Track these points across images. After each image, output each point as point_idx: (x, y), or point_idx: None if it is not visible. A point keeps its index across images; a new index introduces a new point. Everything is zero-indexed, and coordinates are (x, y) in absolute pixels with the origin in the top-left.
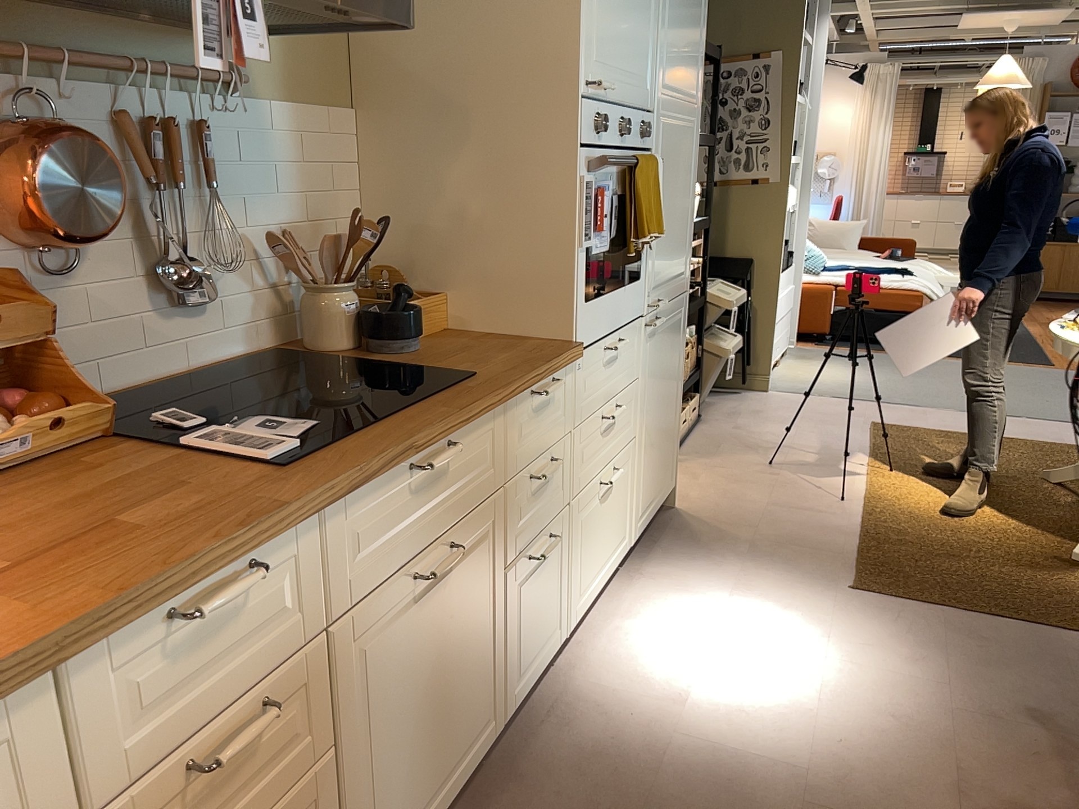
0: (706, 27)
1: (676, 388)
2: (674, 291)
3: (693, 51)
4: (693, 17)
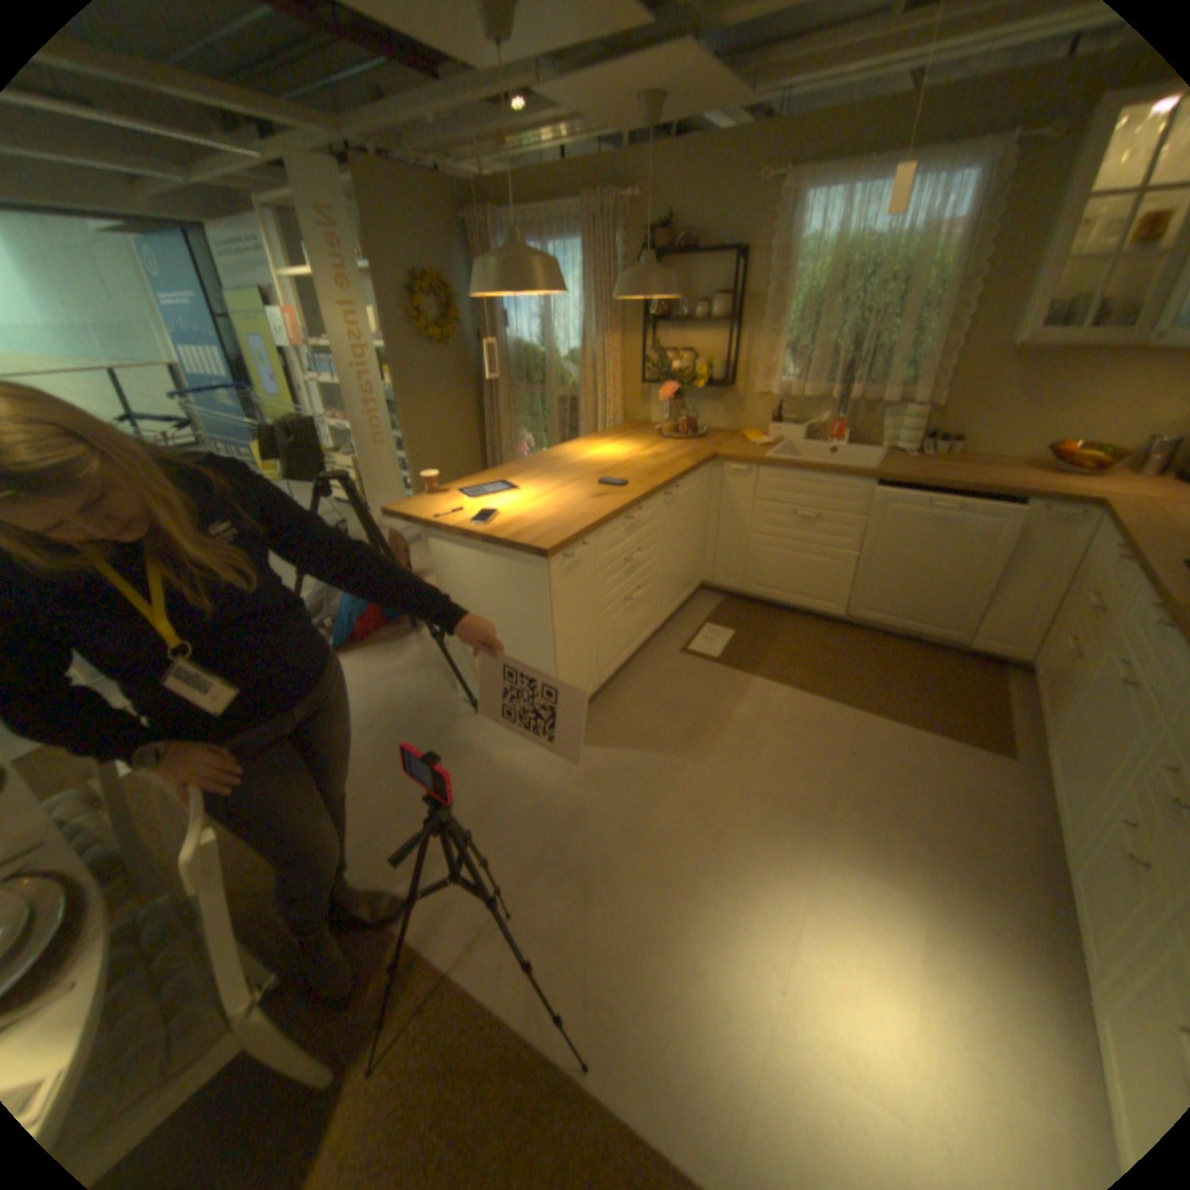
0: None
1: None
2: None
3: None
4: None
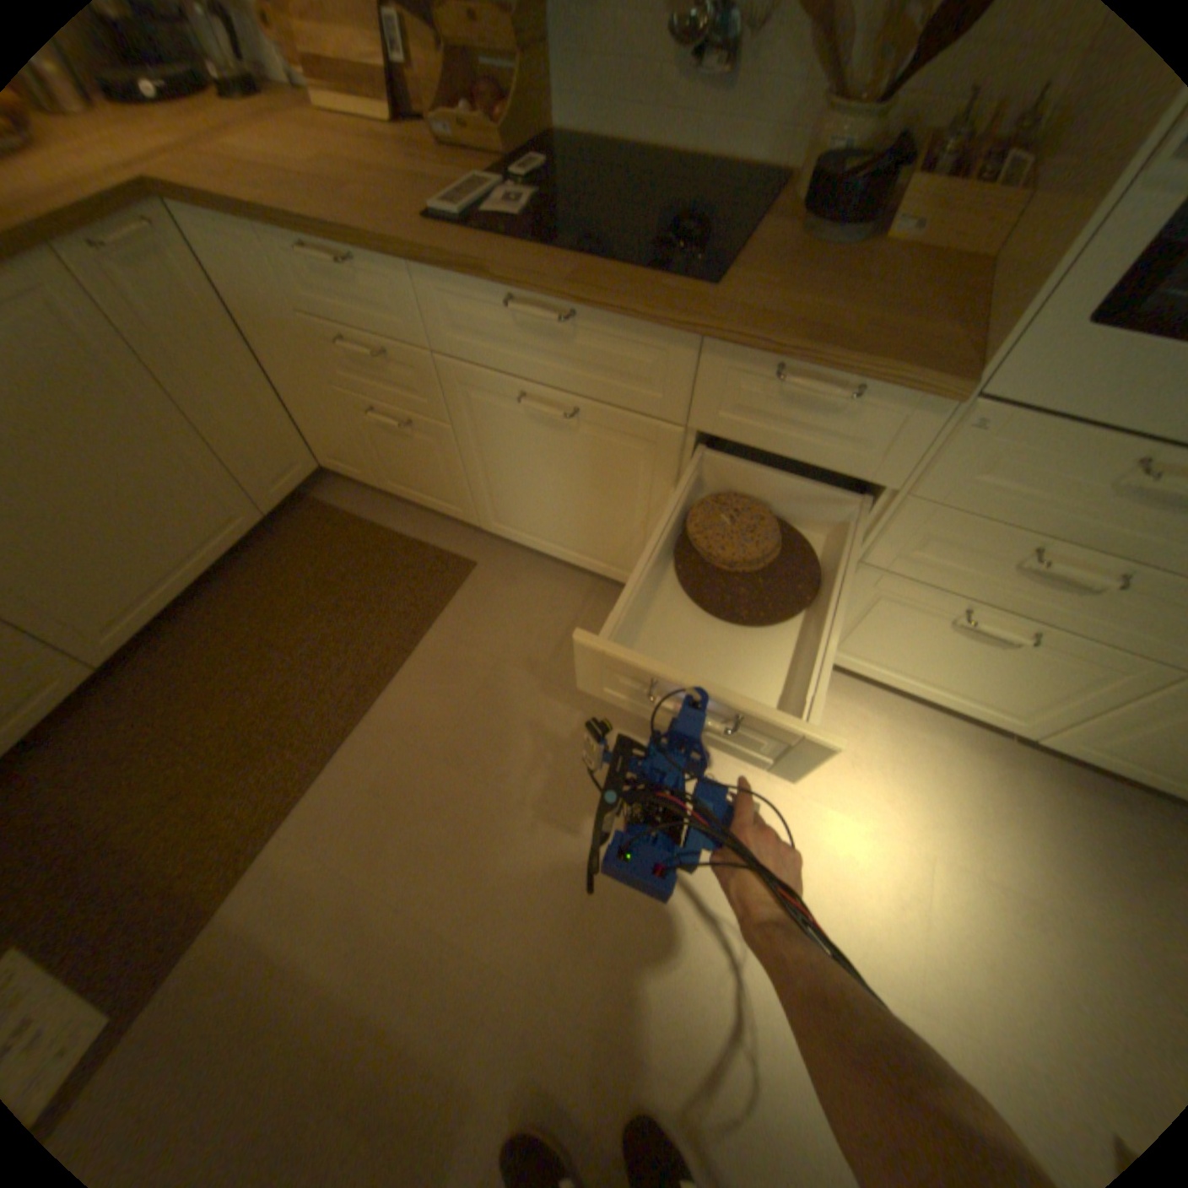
0: None
1: None
2: None
3: None
4: None
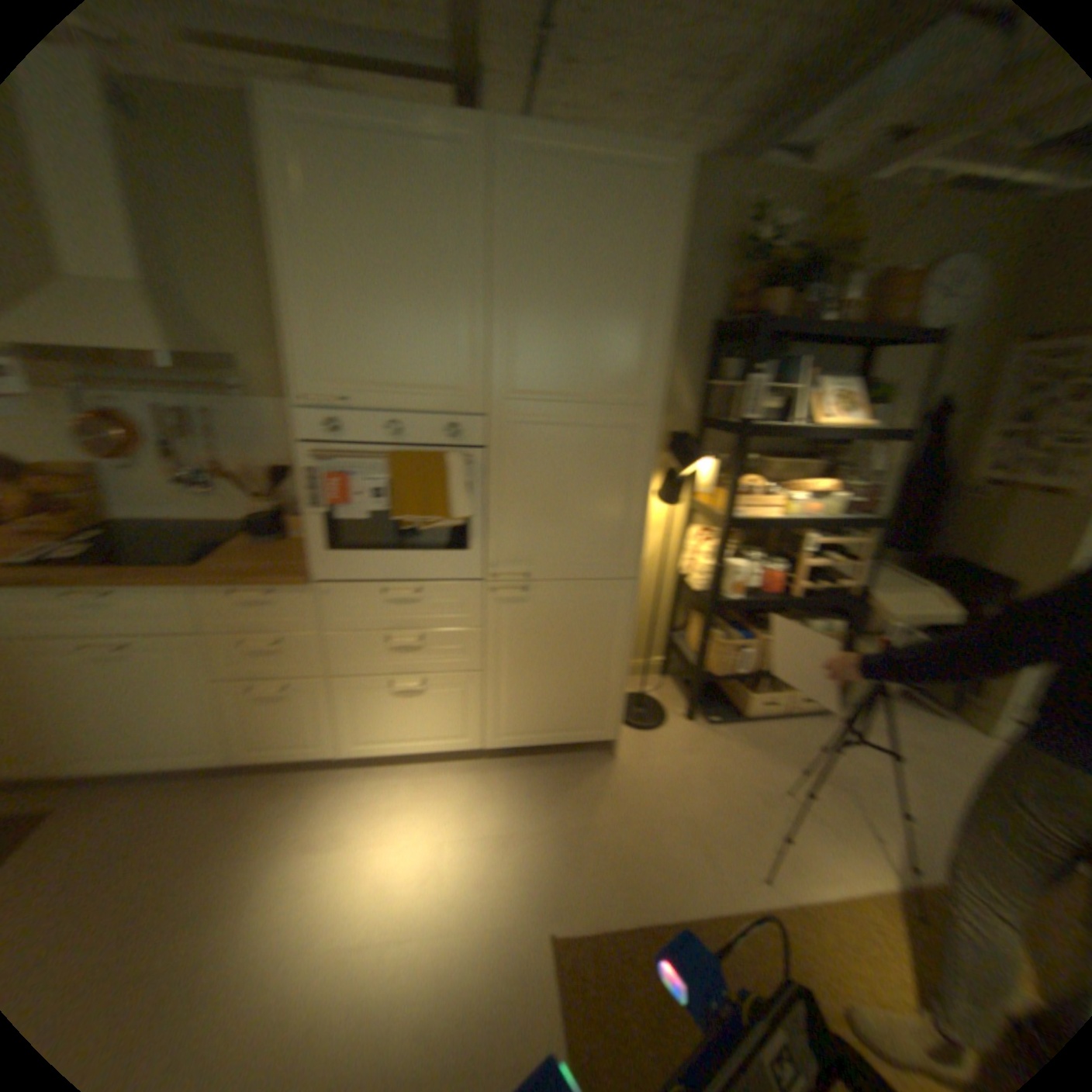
0: (669, 319)
1: (608, 660)
2: (578, 572)
3: (617, 348)
4: (612, 314)
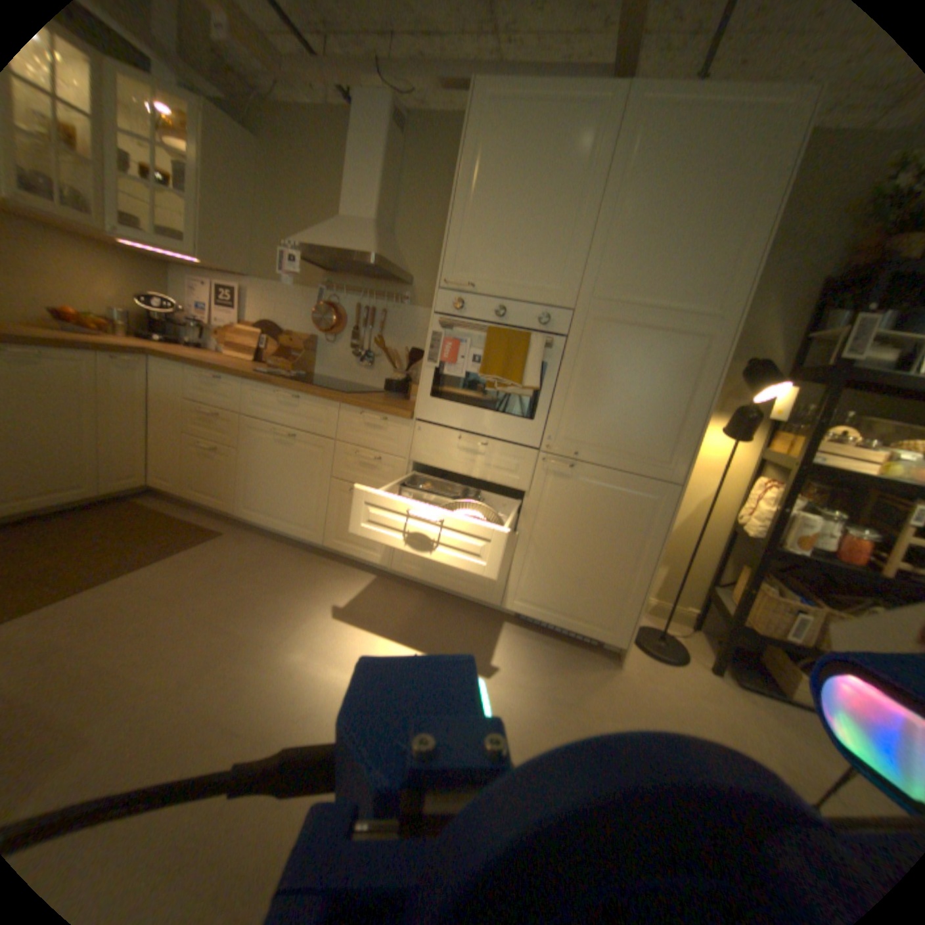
0: (771, 238)
1: (639, 562)
2: (628, 465)
3: (711, 262)
4: (712, 232)
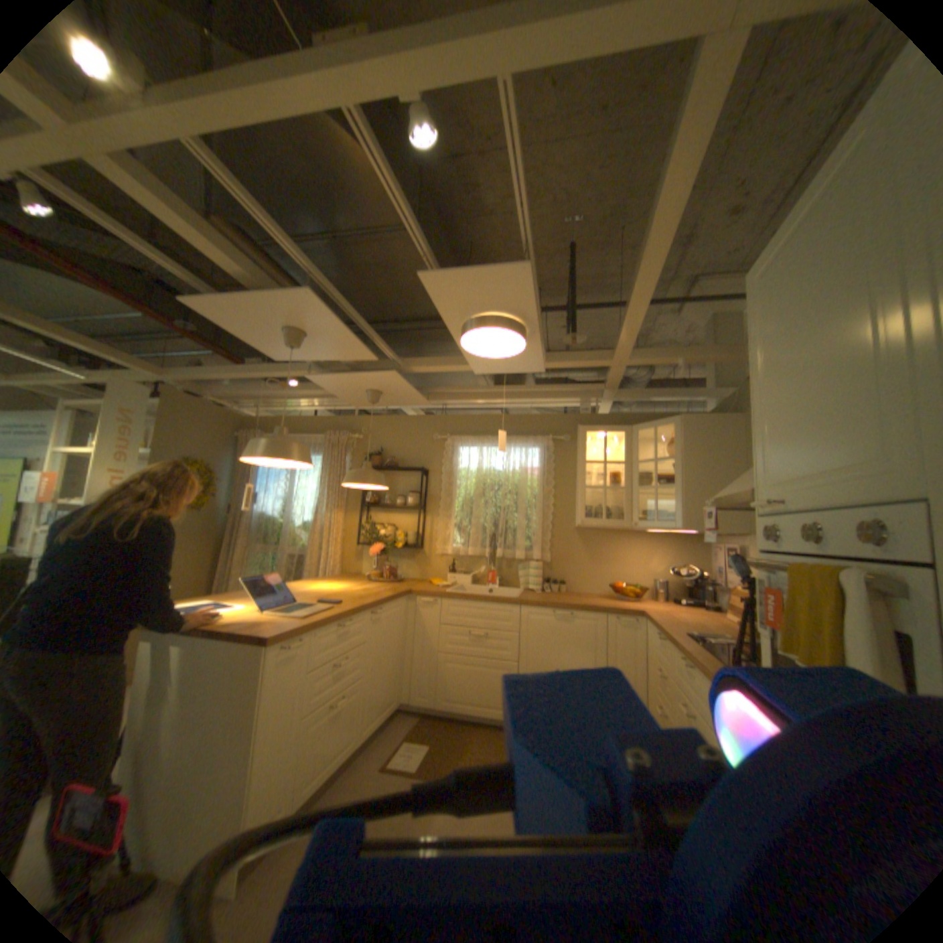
0: None
1: None
2: None
3: None
4: None
